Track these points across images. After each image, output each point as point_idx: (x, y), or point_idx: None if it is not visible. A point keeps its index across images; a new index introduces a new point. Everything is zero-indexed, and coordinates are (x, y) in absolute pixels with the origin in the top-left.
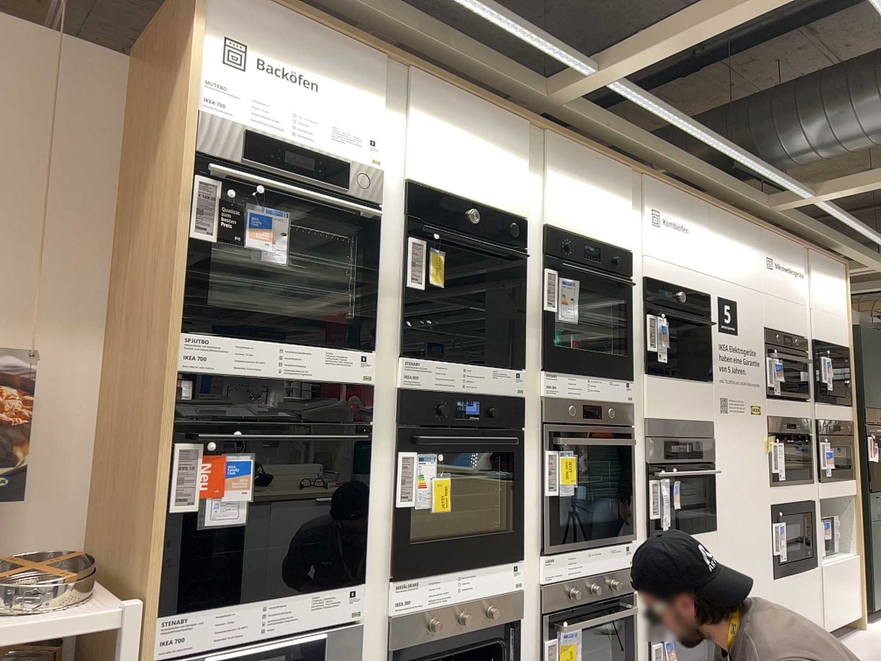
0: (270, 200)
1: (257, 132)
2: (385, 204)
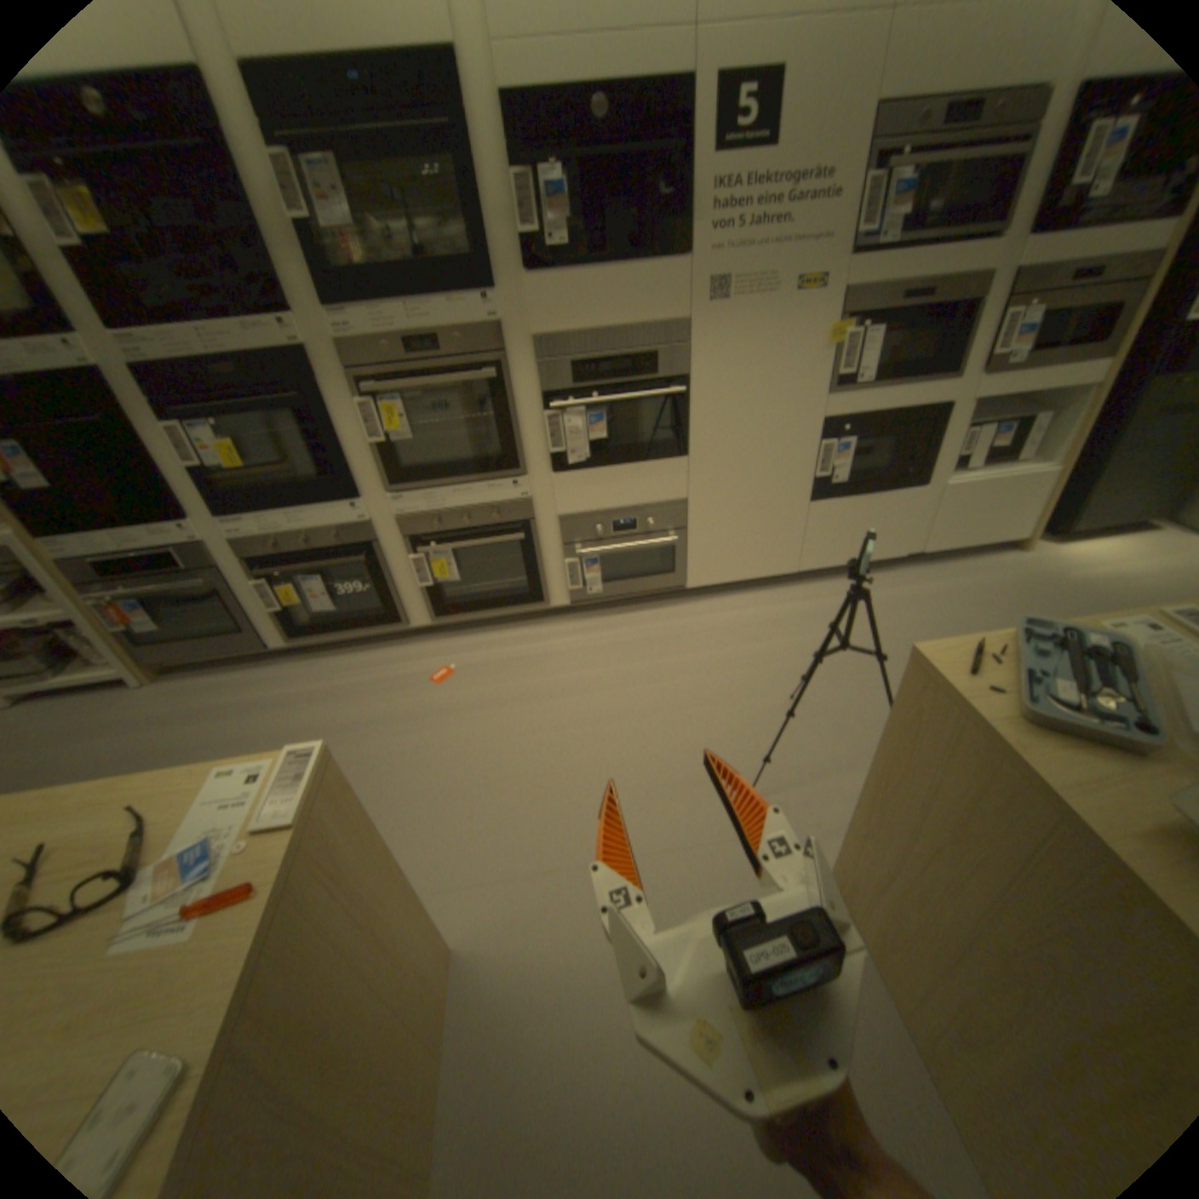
0: None
1: None
2: None
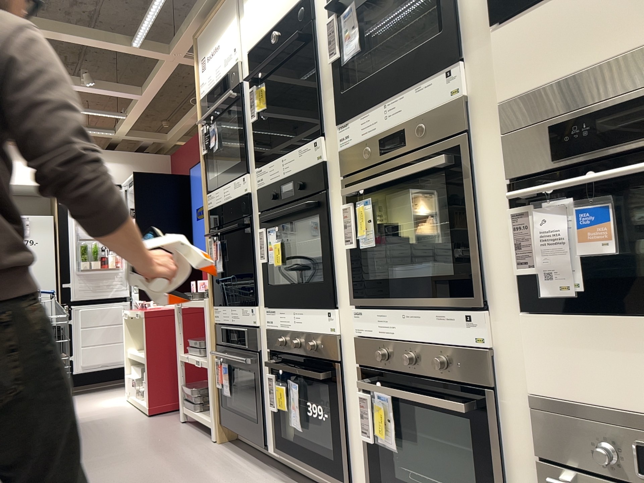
0: (212, 119)
1: (207, 92)
2: (242, 78)
